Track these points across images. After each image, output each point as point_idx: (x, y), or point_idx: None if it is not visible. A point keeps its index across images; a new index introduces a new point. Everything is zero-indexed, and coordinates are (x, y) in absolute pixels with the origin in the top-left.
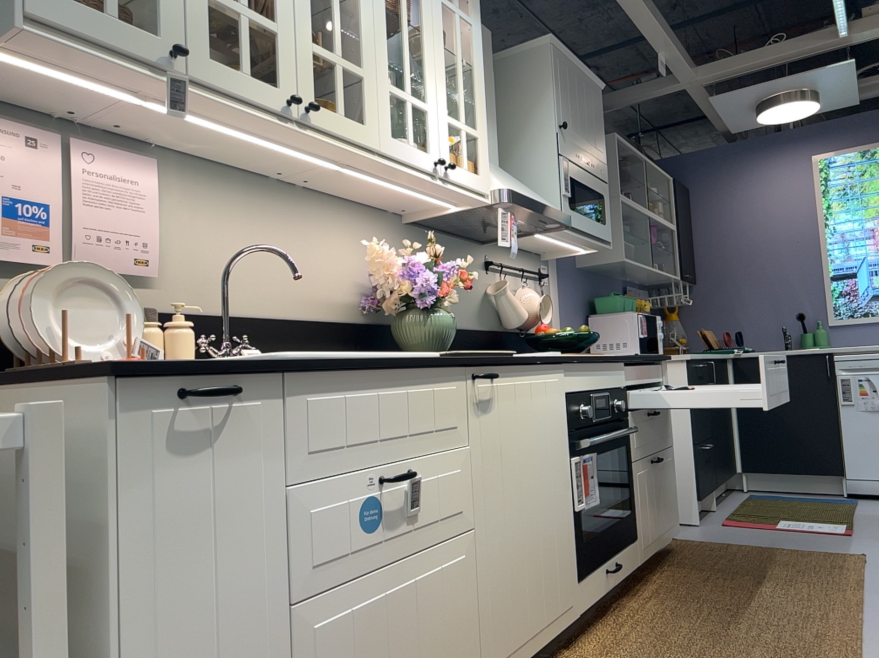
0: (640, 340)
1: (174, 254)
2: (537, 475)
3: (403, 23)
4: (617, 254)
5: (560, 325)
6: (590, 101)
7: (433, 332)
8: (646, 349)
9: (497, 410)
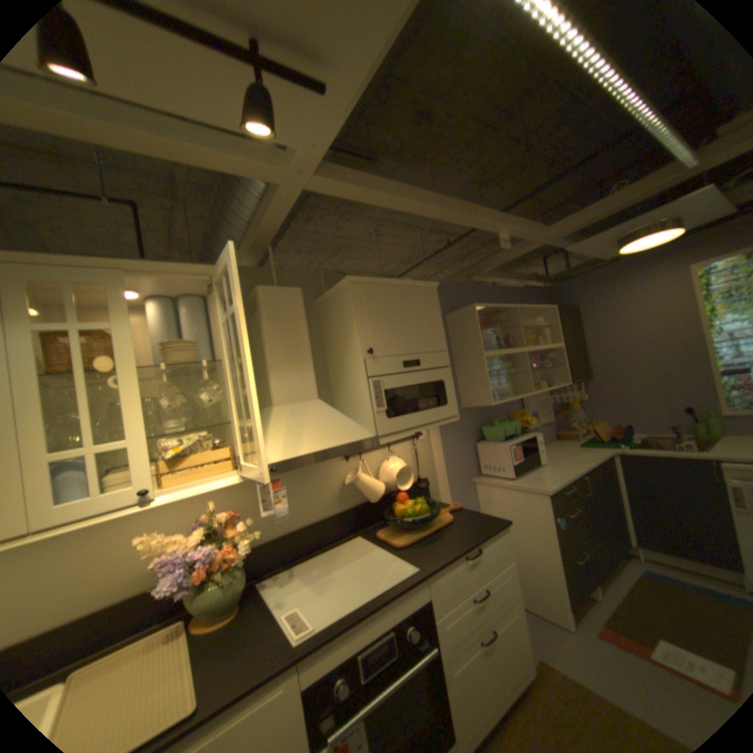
0: (514, 466)
1: None
2: None
3: (76, 378)
4: (487, 400)
5: (441, 463)
6: (416, 306)
7: (204, 607)
8: (521, 472)
9: None
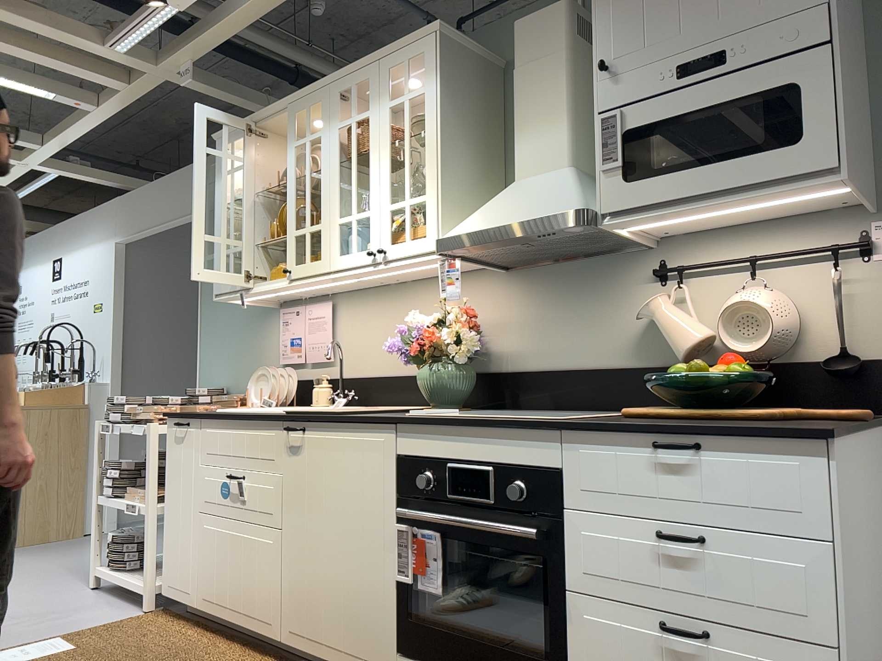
0: None
1: (342, 346)
2: (343, 519)
3: (352, 162)
4: None
5: None
6: None
7: (423, 386)
8: None
9: (304, 455)
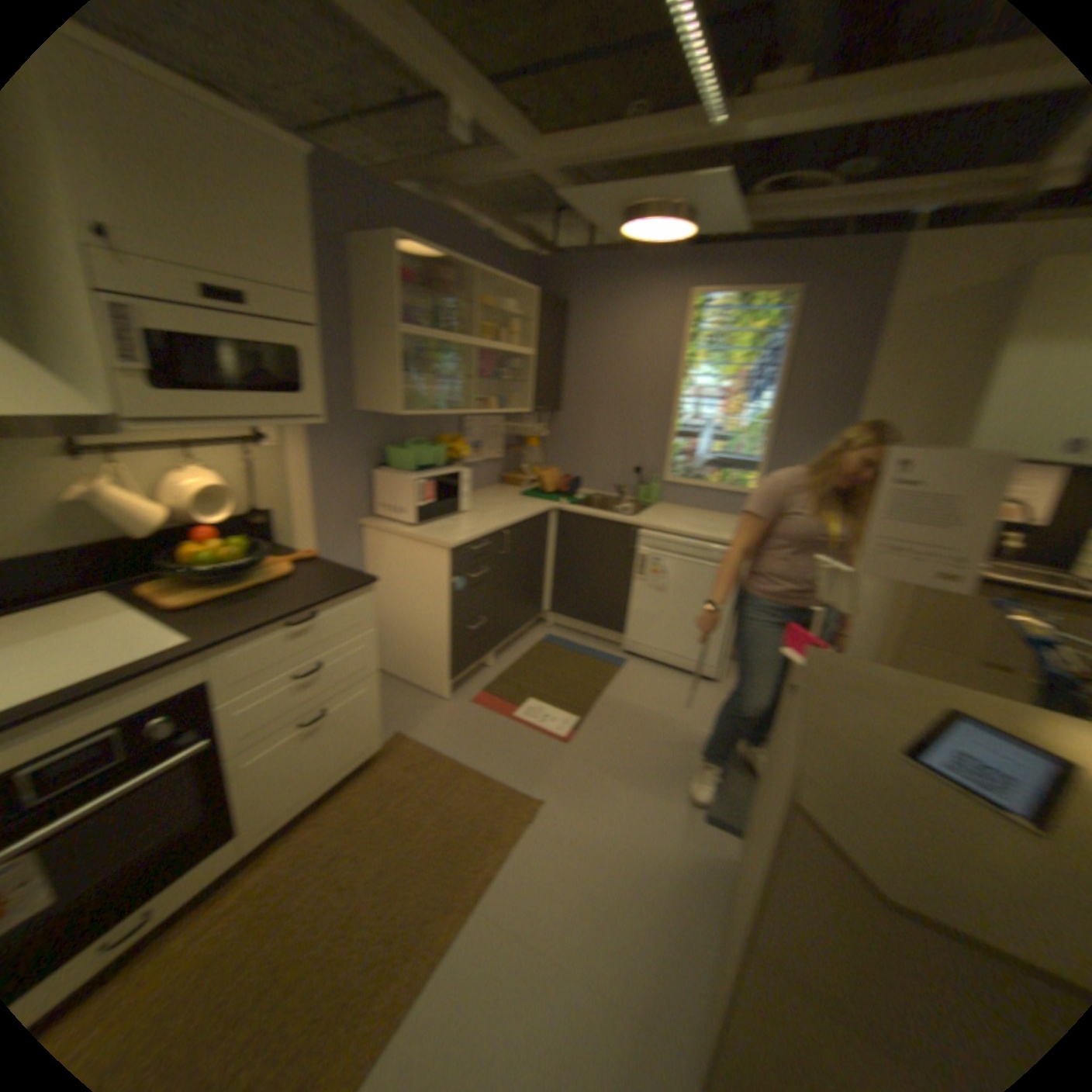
0: (422, 507)
1: None
2: None
3: None
4: (398, 404)
5: (309, 490)
6: (255, 176)
7: None
8: (431, 515)
9: None
